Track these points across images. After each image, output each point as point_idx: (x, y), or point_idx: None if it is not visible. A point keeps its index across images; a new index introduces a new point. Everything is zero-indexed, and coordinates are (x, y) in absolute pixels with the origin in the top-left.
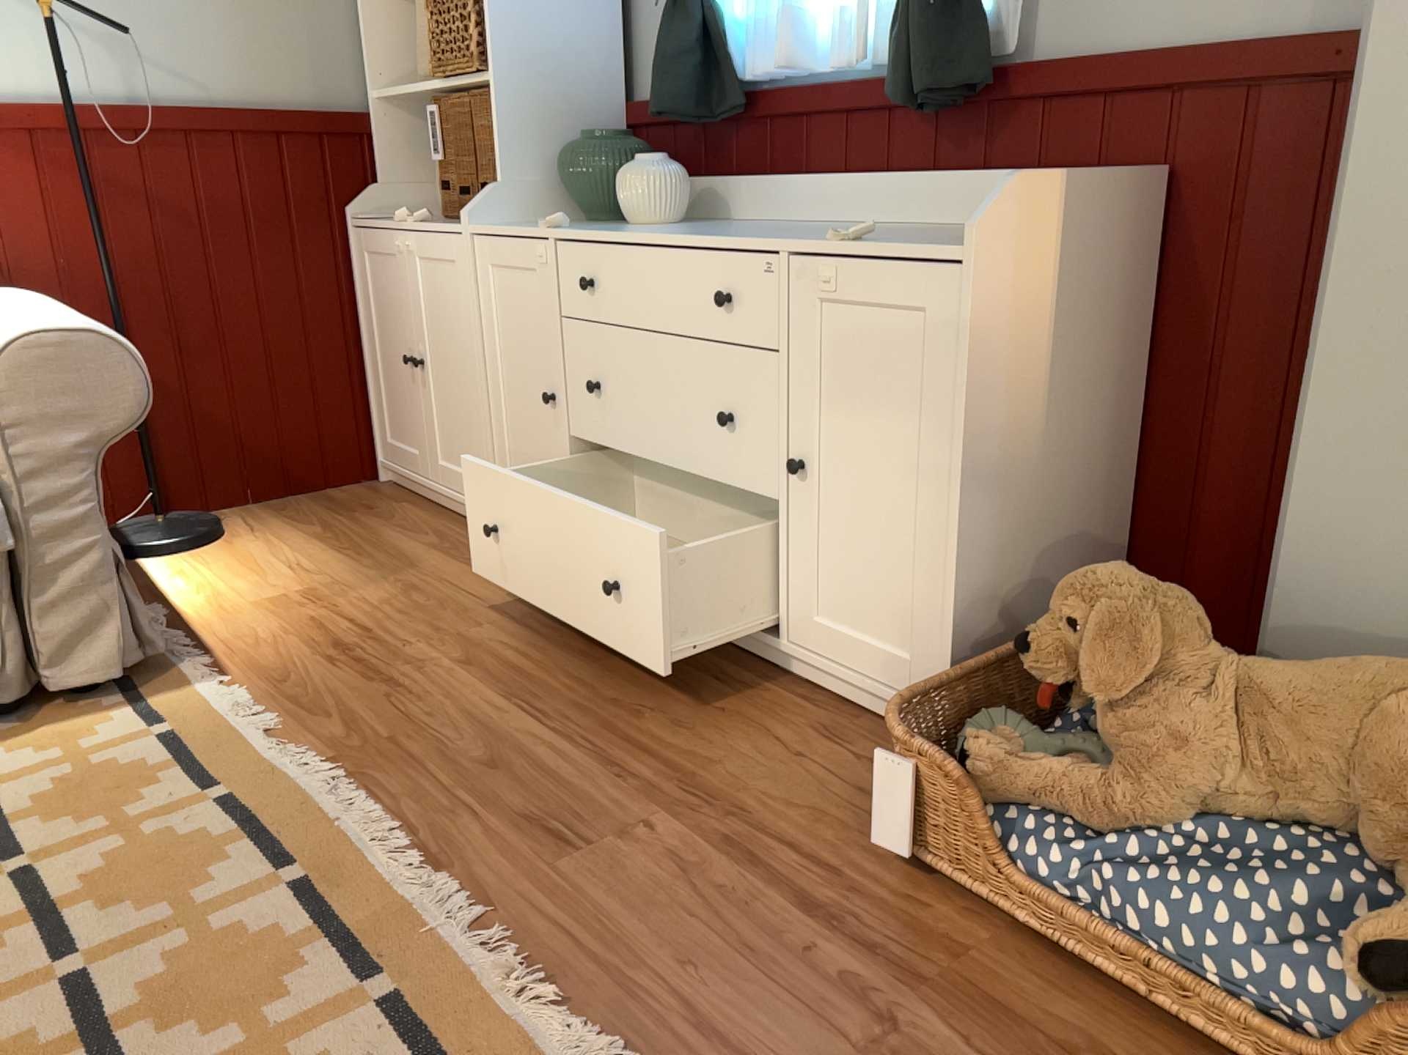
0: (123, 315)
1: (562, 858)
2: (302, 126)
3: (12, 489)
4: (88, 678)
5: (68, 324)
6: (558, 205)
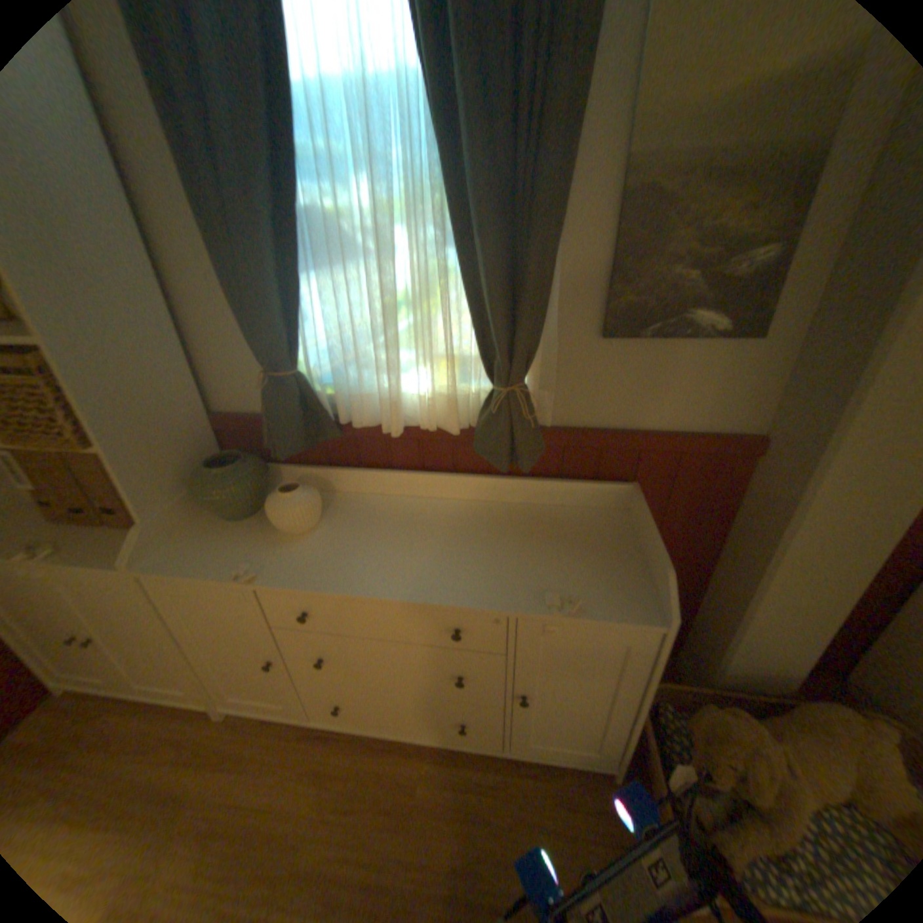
0: None
1: None
2: None
3: None
4: None
5: None
6: (190, 507)
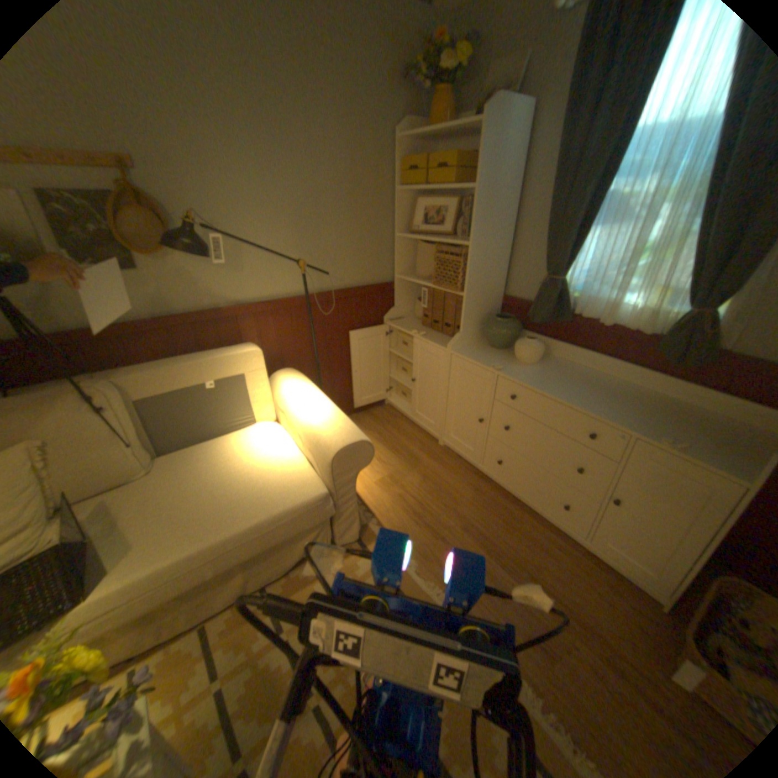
0: (314, 363)
1: (553, 665)
2: (373, 289)
3: (333, 494)
4: (348, 540)
5: (348, 433)
6: (478, 336)
